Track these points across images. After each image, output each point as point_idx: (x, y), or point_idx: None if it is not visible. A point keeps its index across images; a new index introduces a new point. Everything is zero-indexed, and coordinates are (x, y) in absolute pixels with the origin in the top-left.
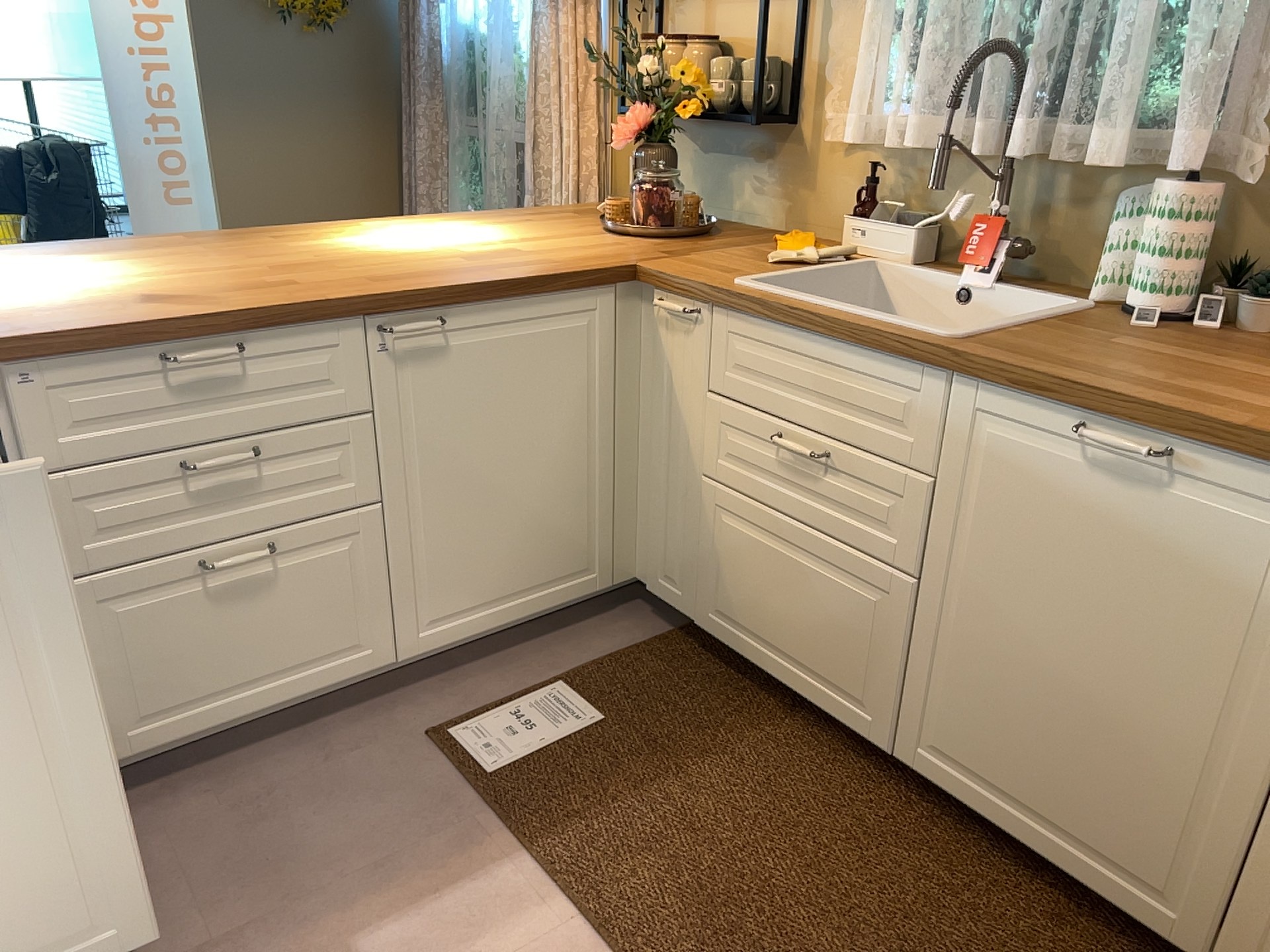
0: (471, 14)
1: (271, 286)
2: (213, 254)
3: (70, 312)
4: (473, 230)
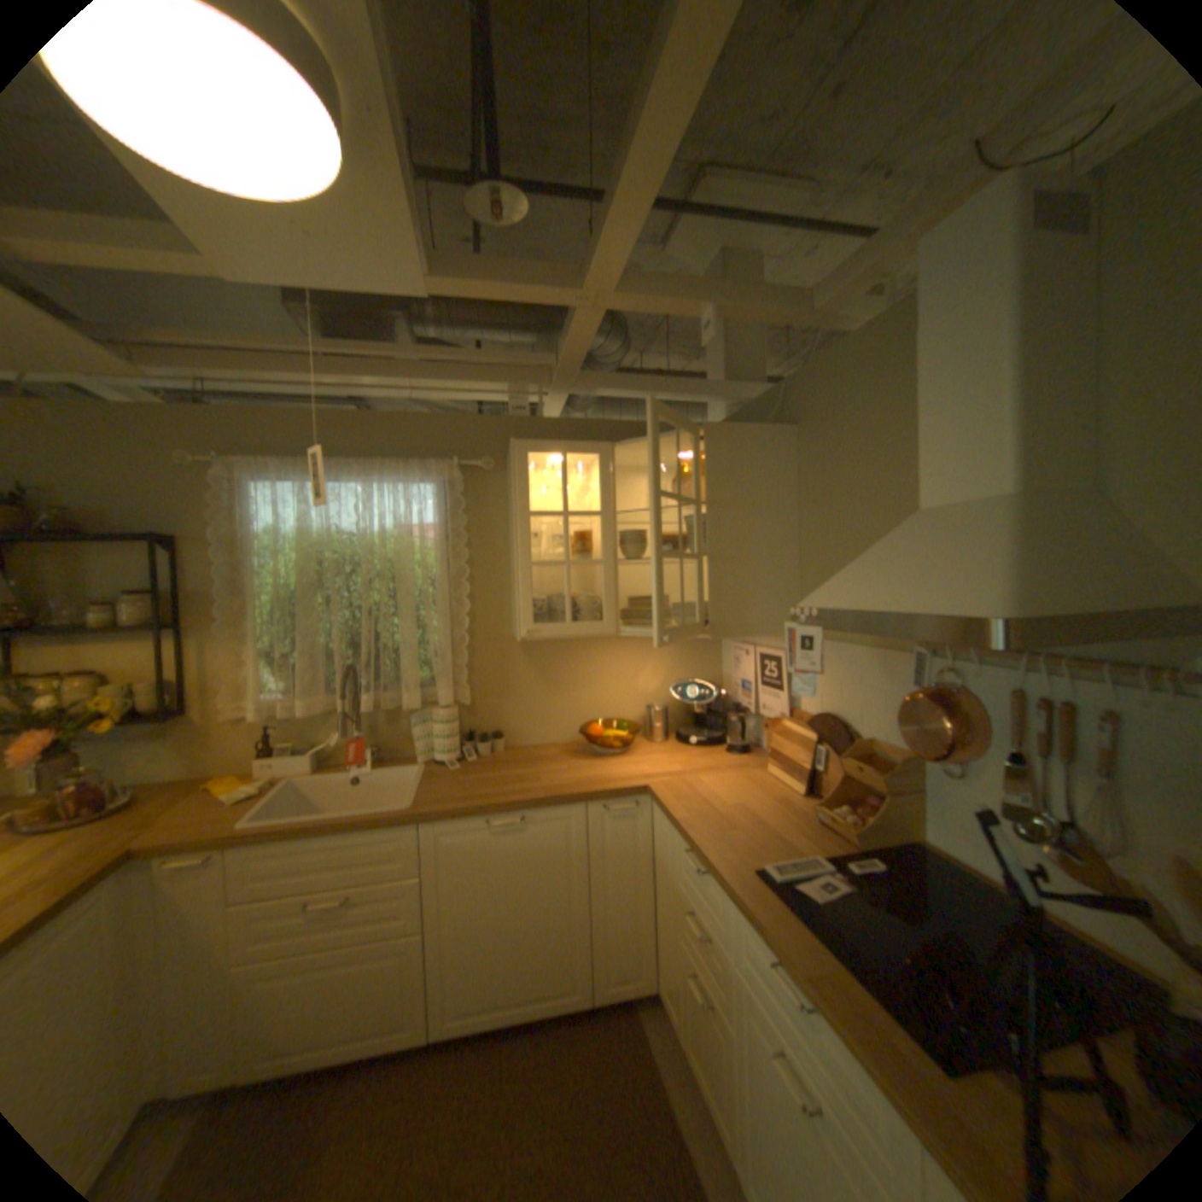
0: None
1: None
2: None
3: None
4: None
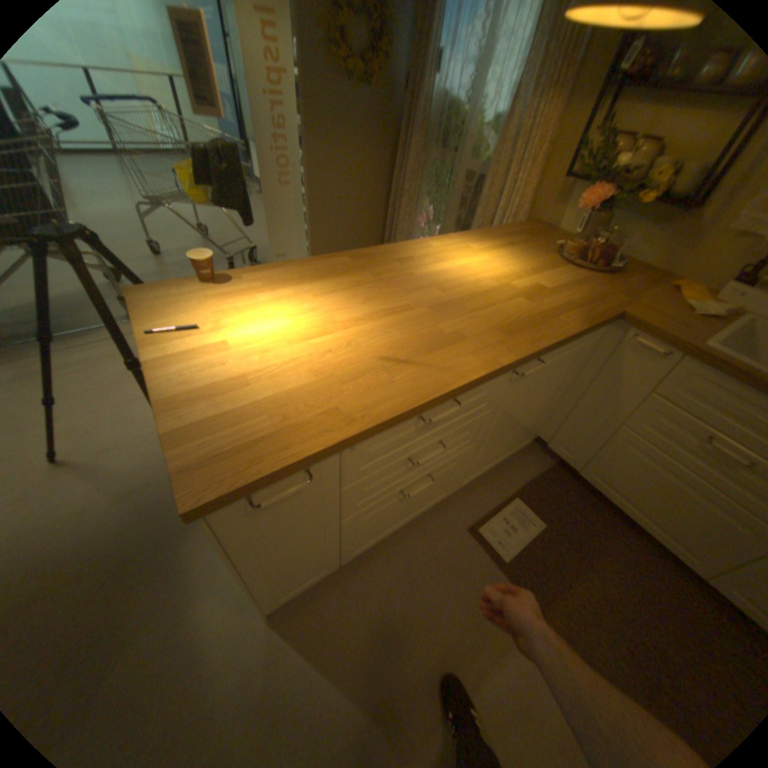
0: (453, 80)
1: (452, 340)
2: (380, 283)
3: (360, 383)
4: (496, 255)
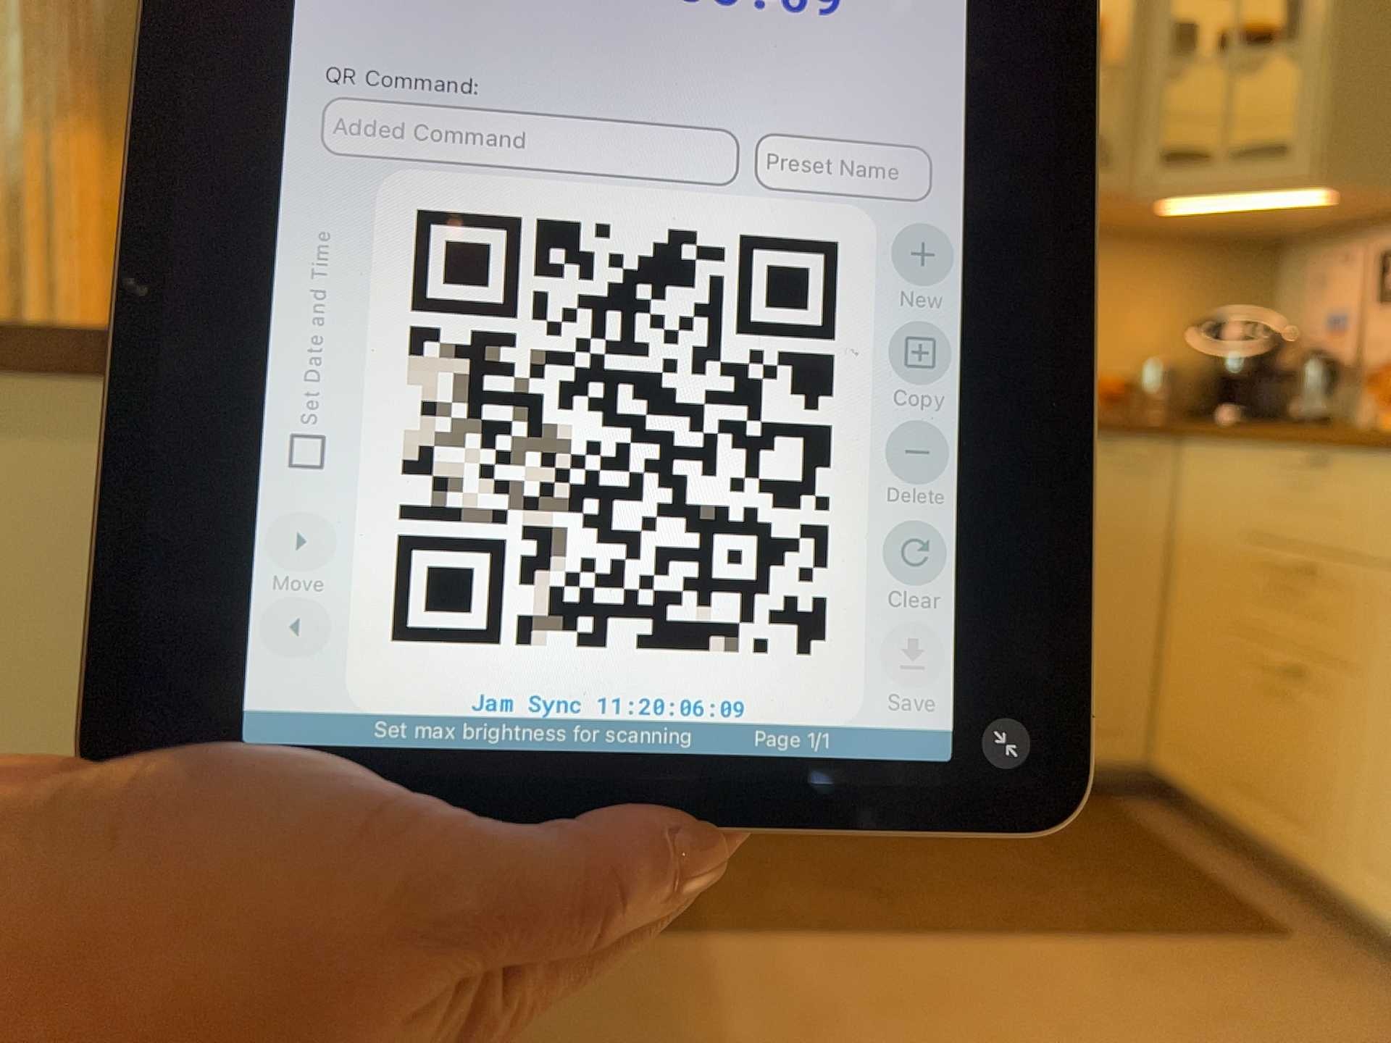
0: None
1: None
2: None
3: None
4: None
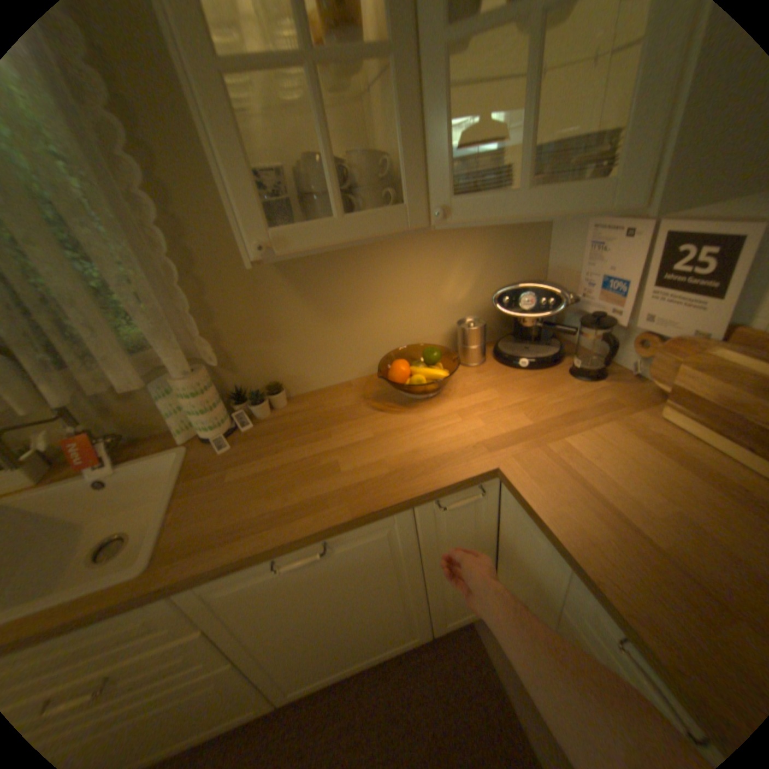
0: None
1: None
2: None
3: None
4: None
